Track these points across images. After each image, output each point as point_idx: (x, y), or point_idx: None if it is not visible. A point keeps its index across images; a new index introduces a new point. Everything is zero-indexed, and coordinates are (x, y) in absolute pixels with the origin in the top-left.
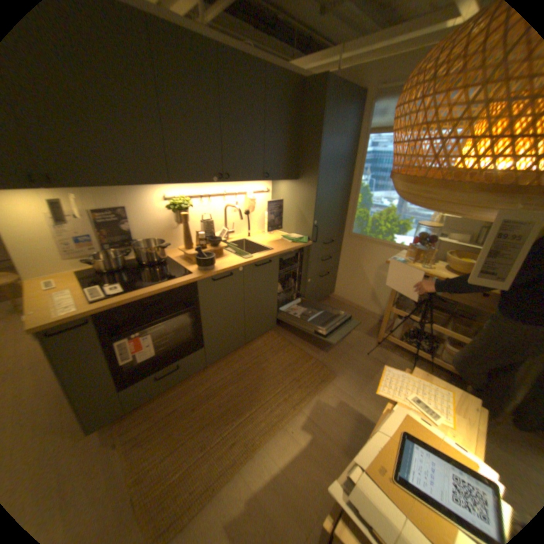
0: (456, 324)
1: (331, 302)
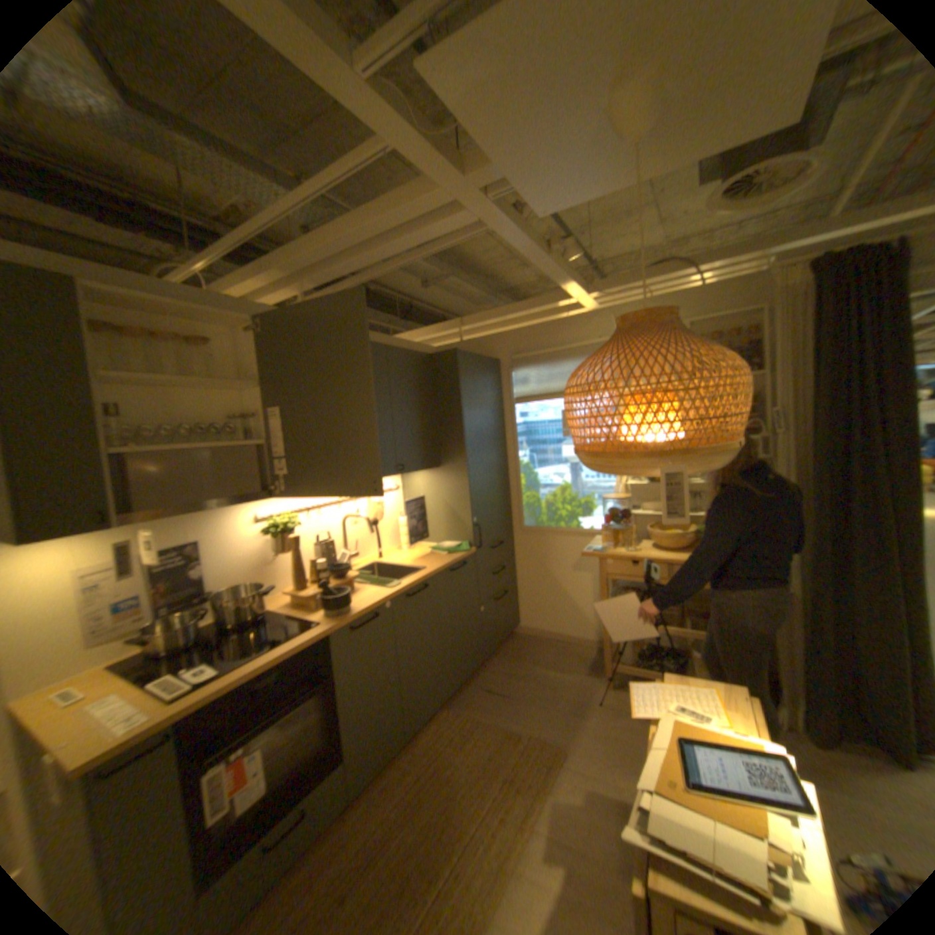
0: (692, 621)
1: (519, 640)
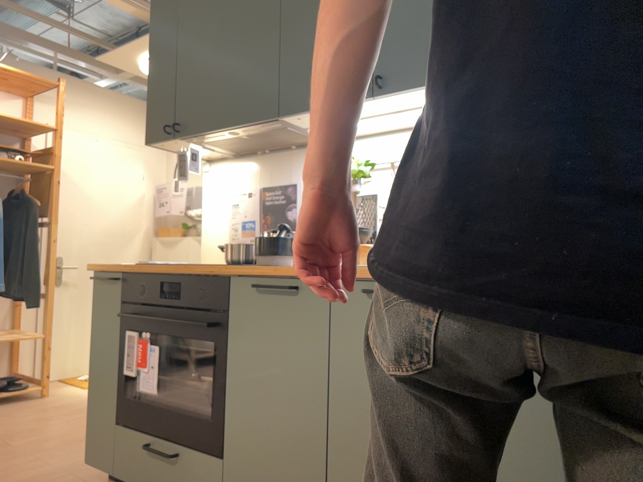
0: None
1: None
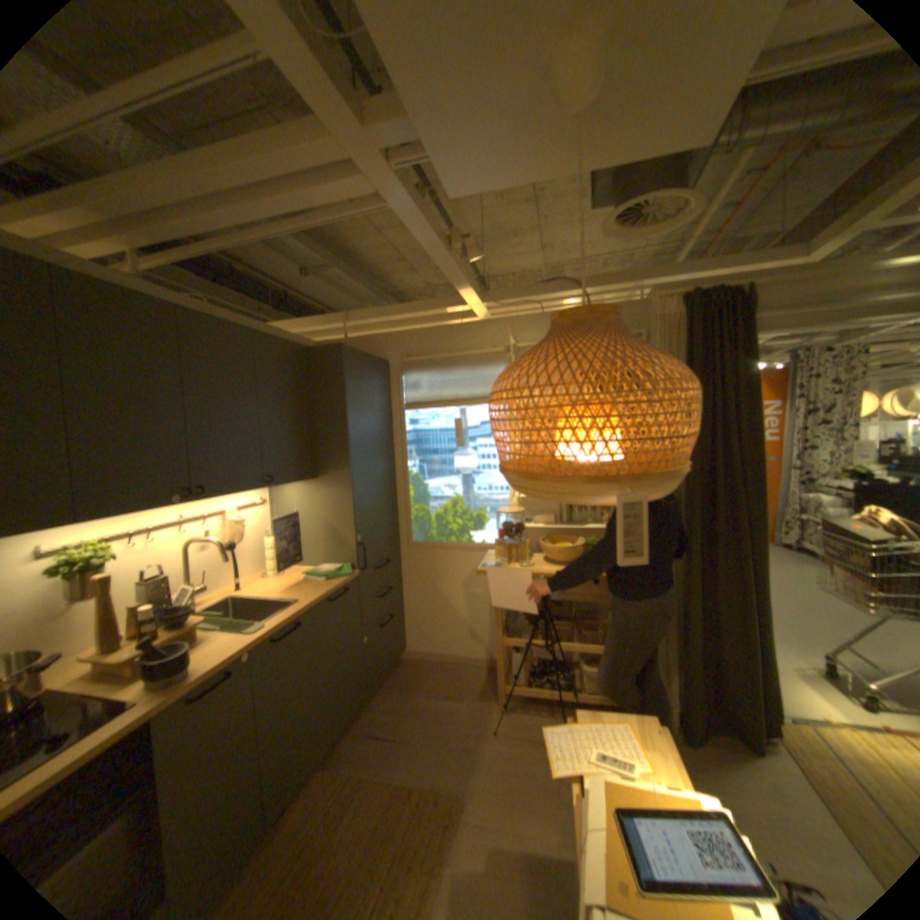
0: (581, 634)
1: (405, 667)
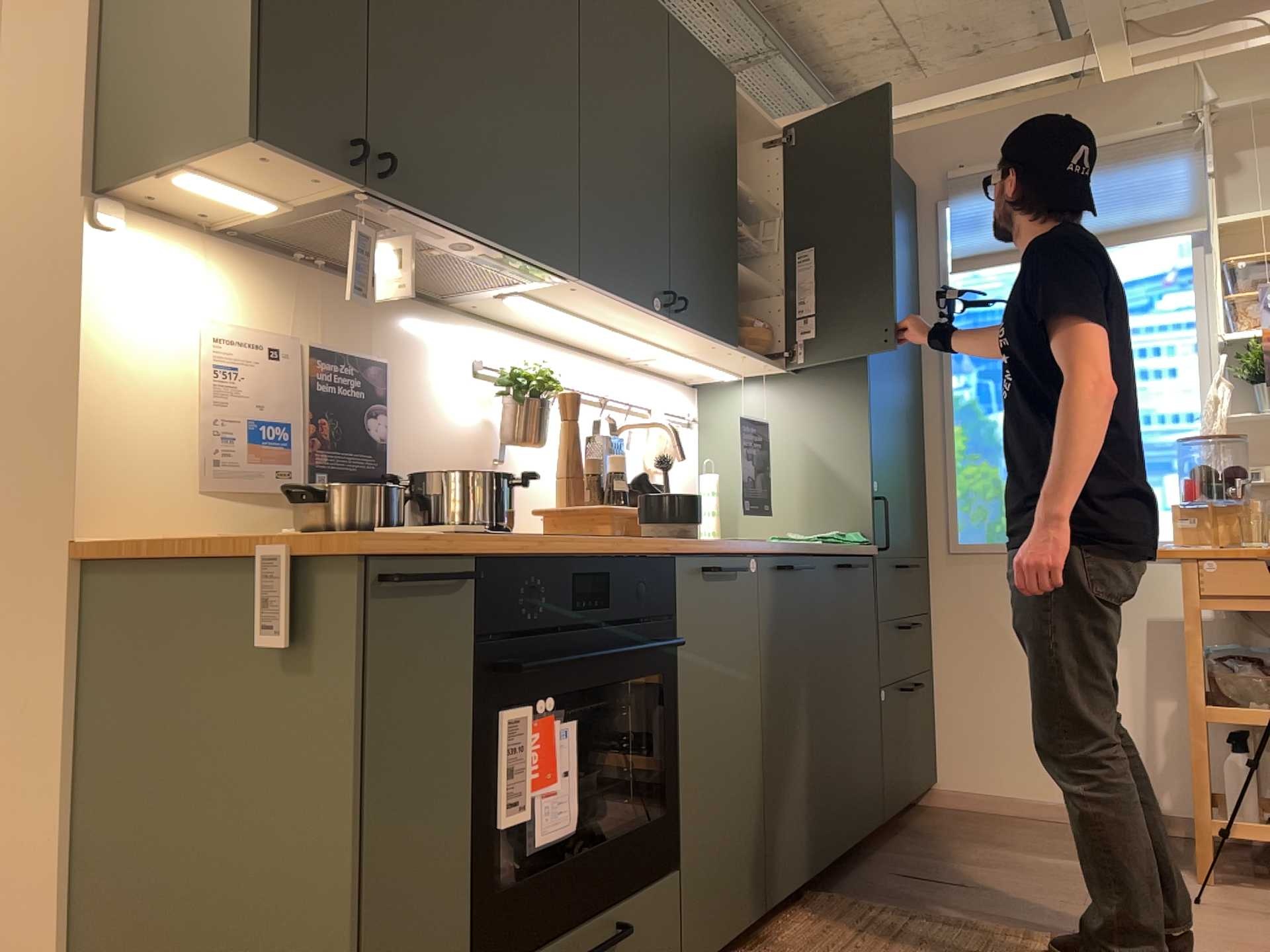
0: None
1: (943, 814)
